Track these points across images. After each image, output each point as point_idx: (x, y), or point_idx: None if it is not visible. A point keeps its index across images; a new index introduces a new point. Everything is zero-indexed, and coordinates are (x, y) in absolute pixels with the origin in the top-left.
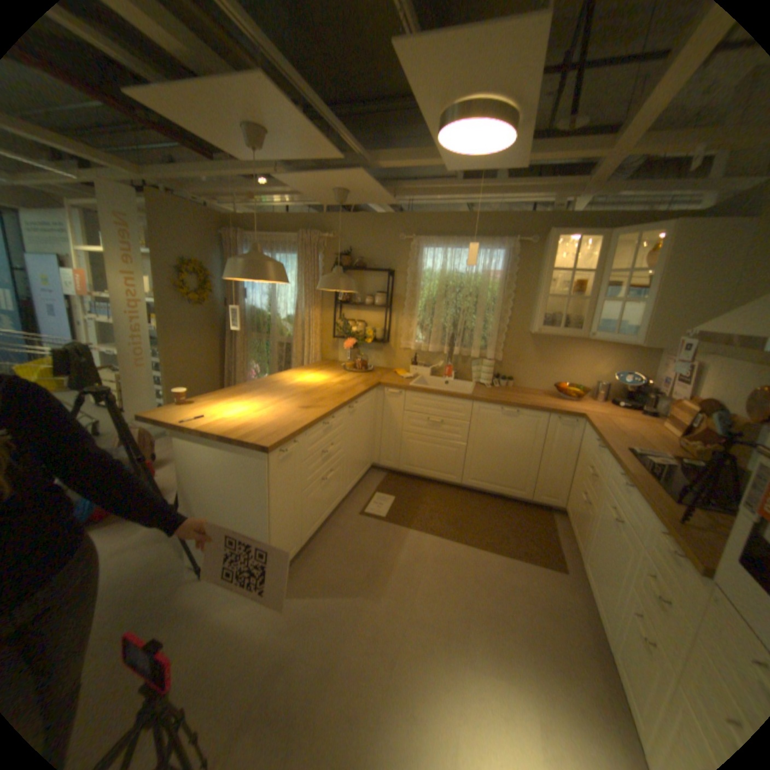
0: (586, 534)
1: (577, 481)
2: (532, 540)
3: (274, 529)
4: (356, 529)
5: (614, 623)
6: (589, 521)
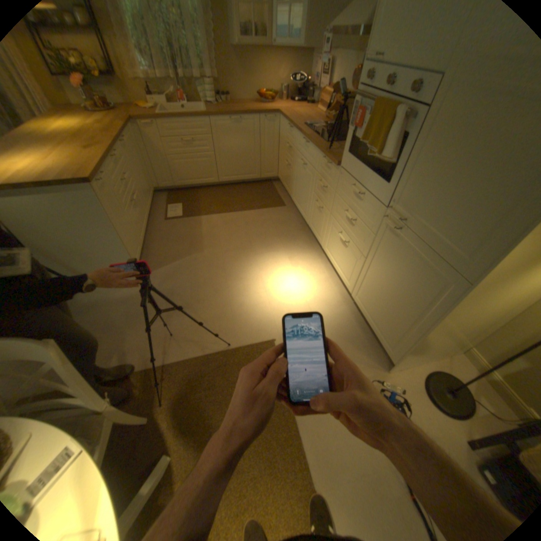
0: (290, 183)
1: (280, 157)
2: (265, 198)
3: (122, 237)
4: (168, 228)
5: (307, 213)
6: (290, 175)
